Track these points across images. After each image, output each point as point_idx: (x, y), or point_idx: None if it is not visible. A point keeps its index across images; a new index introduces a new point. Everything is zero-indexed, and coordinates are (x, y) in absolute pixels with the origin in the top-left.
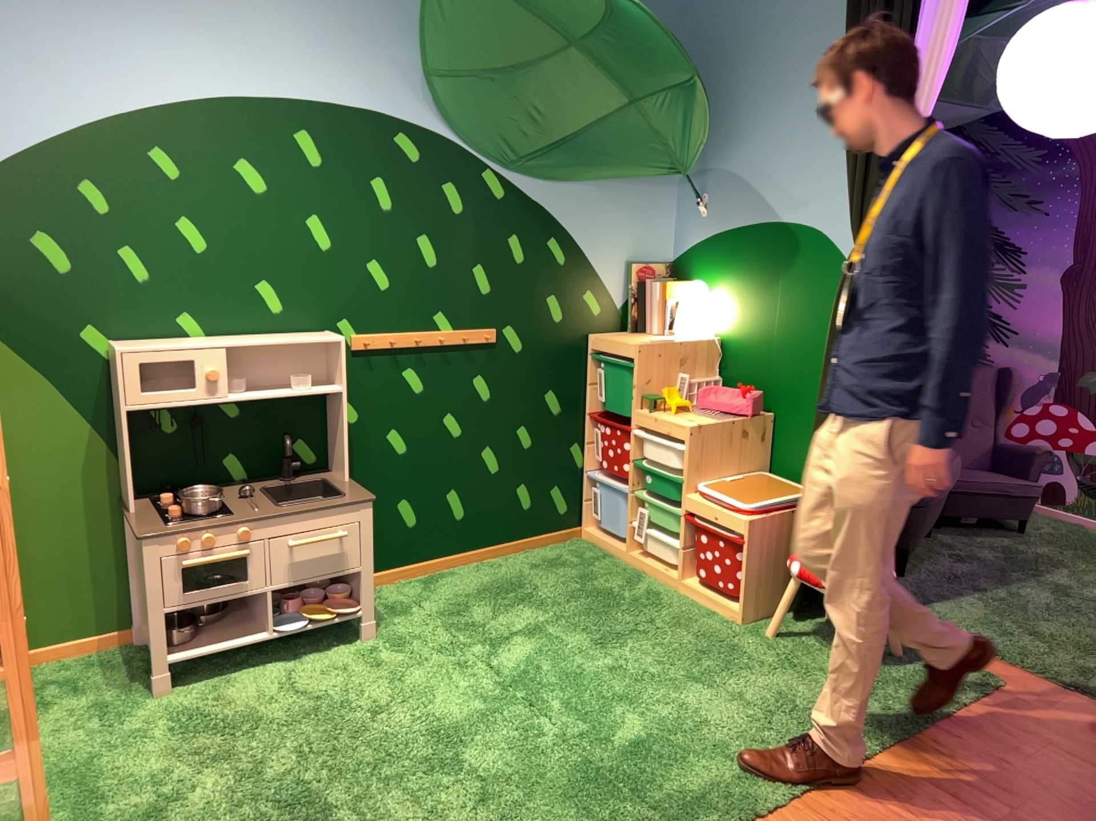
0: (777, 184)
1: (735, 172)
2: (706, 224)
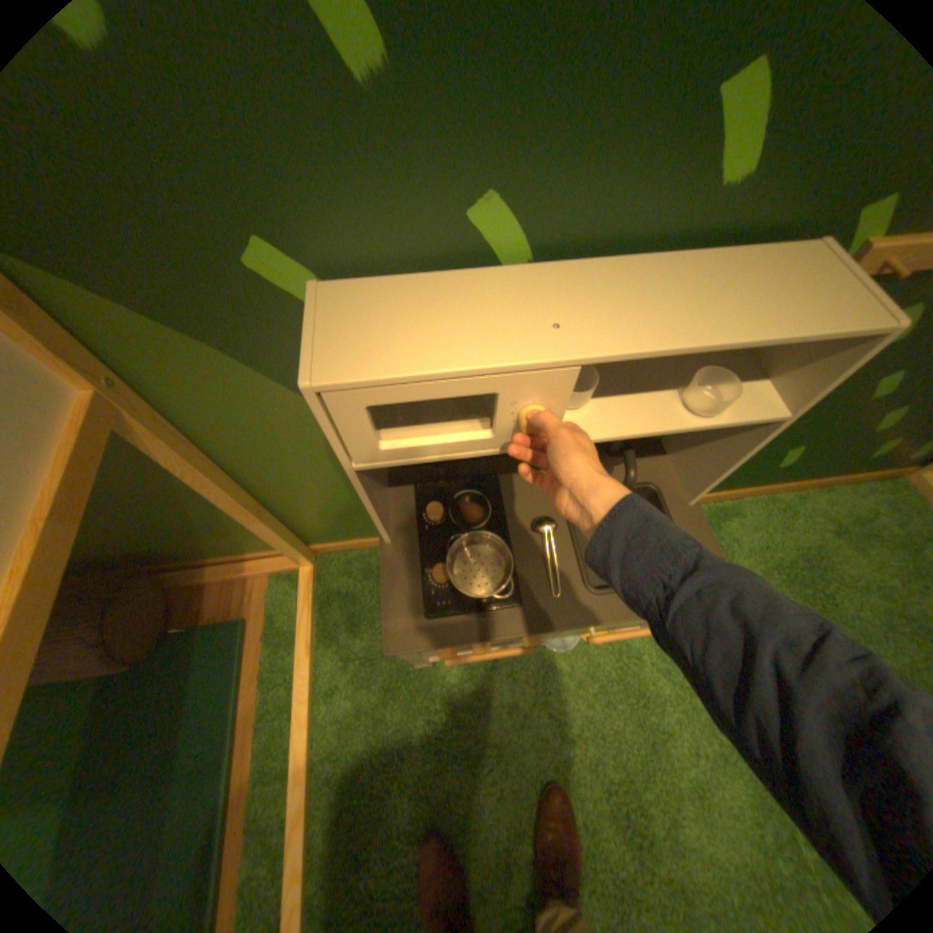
0: None
1: None
2: None
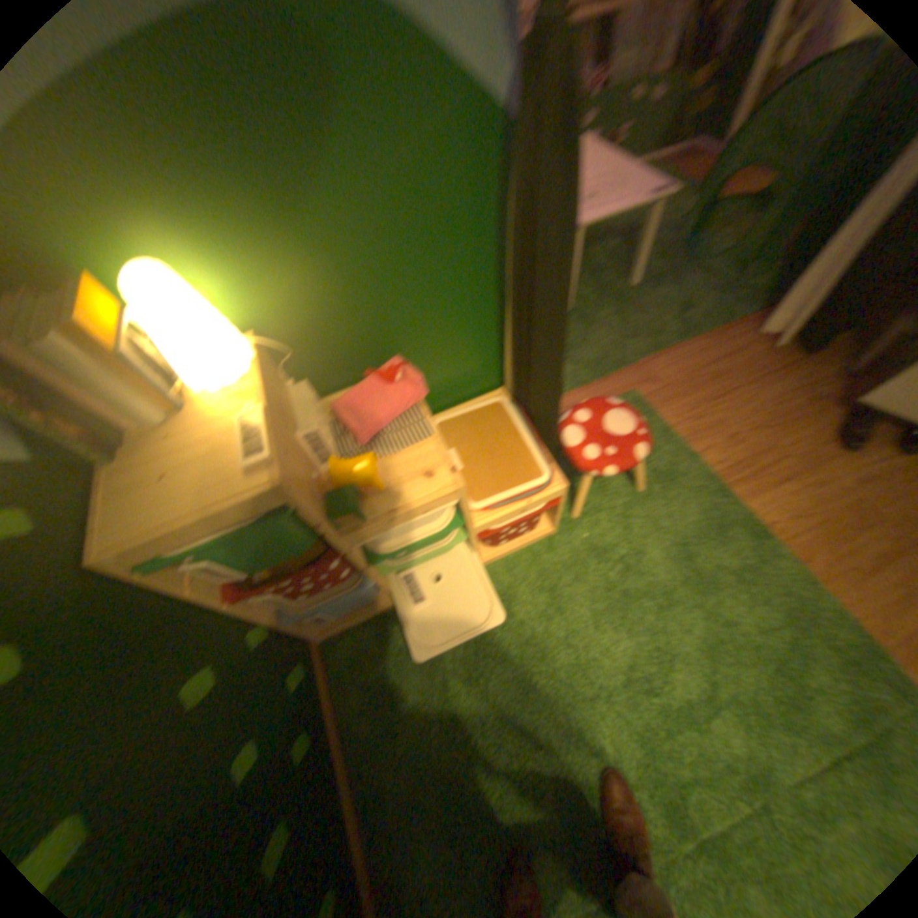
0: None
1: None
2: None
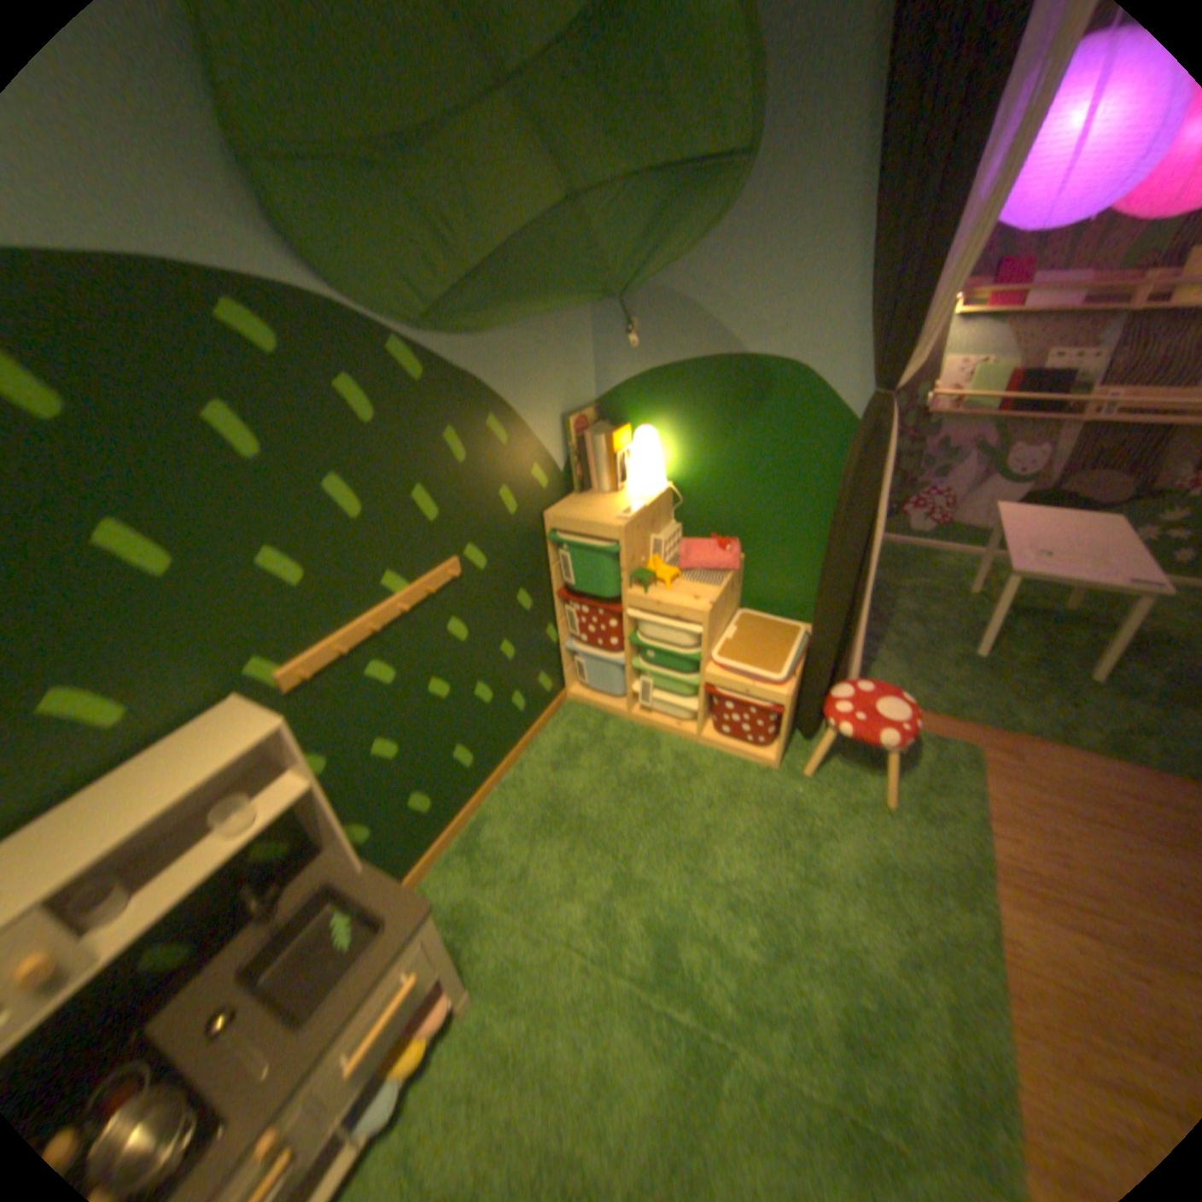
0: (739, 307)
1: (677, 292)
2: (638, 357)
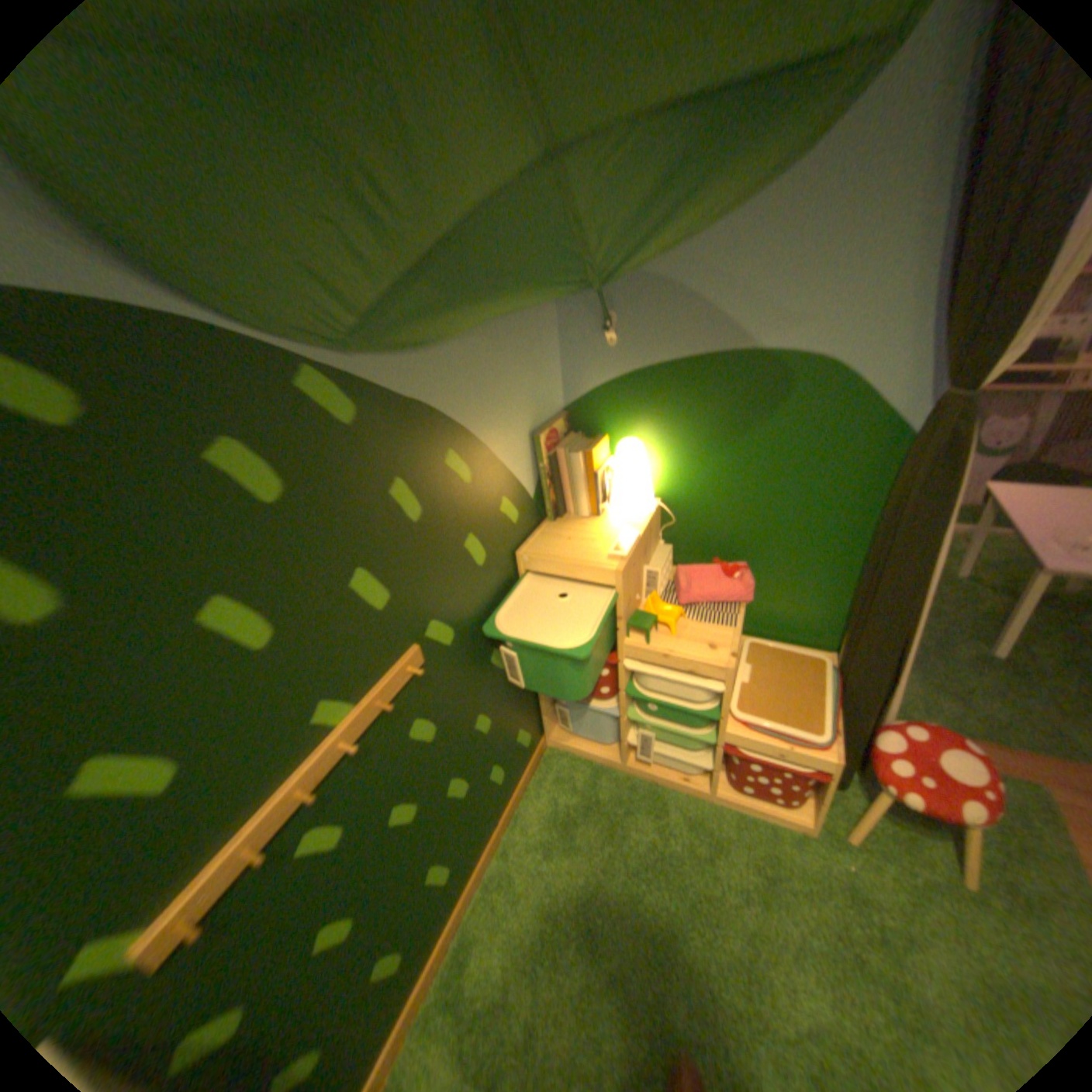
0: (751, 293)
1: (667, 277)
2: (617, 358)
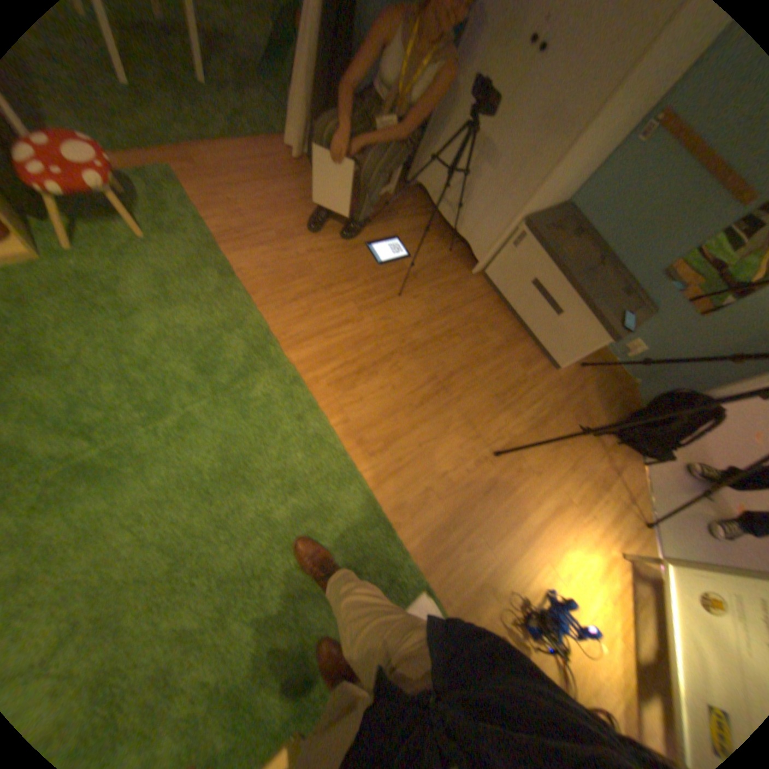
0: None
1: None
2: None
